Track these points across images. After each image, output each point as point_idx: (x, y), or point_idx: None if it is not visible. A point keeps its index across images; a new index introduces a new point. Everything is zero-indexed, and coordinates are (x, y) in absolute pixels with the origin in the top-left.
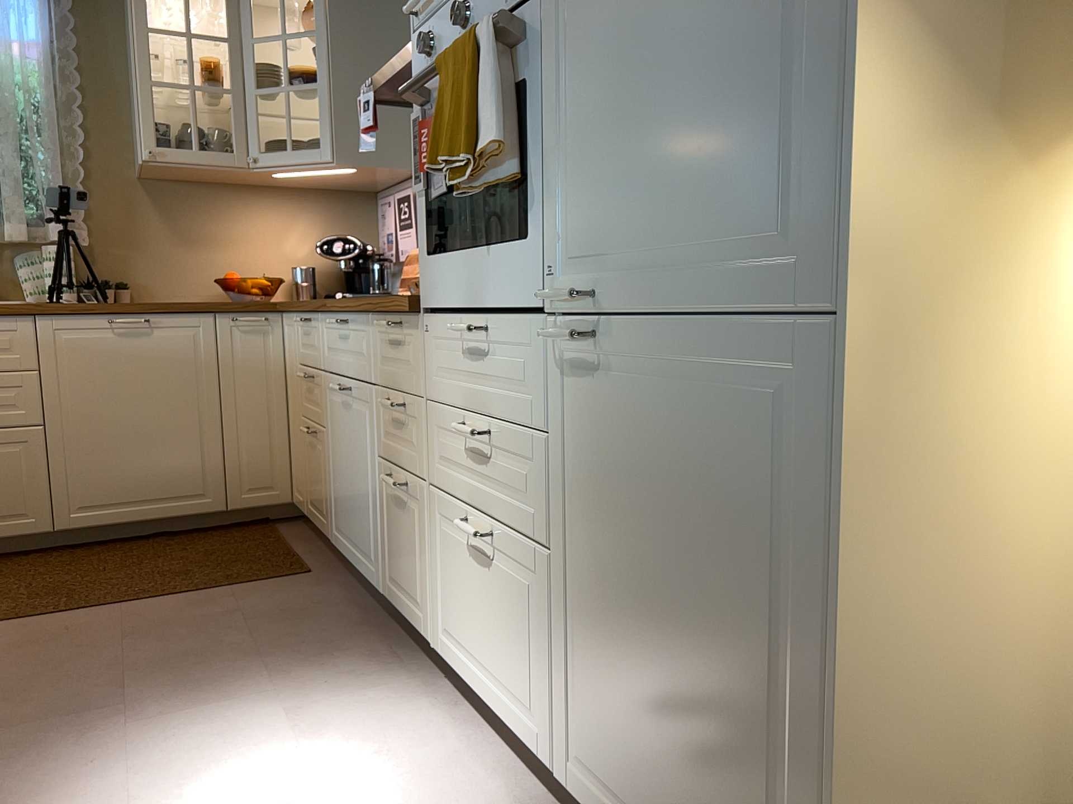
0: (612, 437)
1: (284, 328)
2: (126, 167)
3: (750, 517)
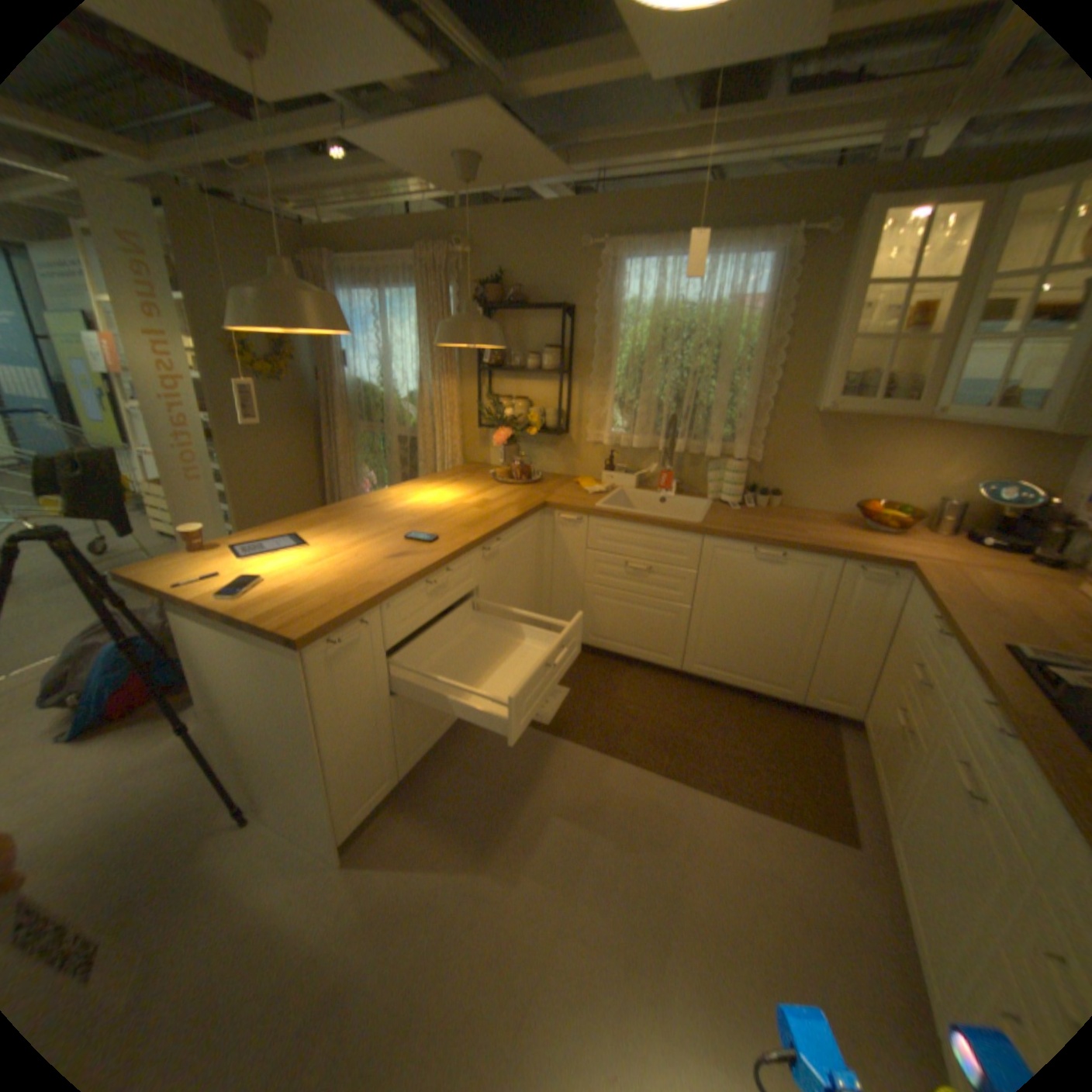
0: None
1: (914, 589)
2: (809, 397)
3: None
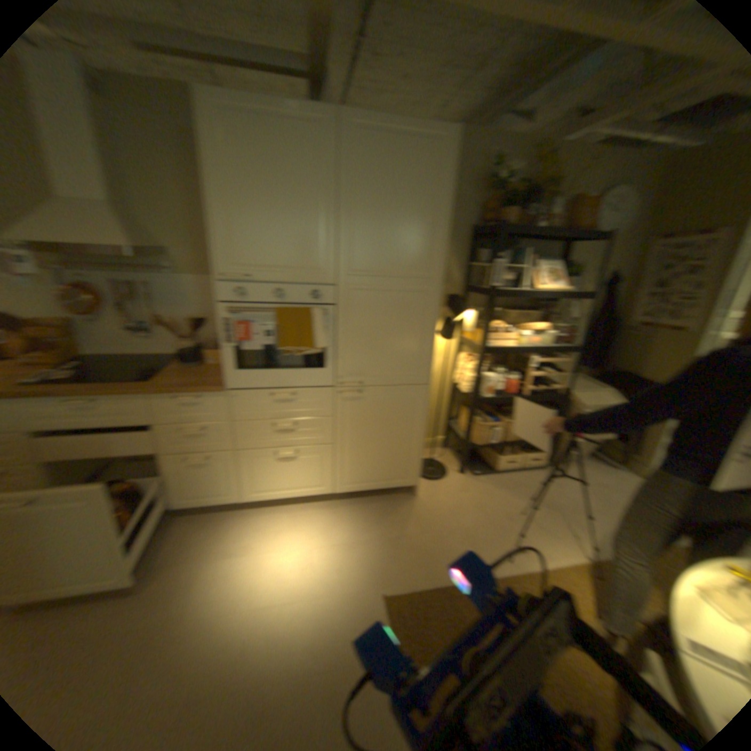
0: (363, 411)
1: None
2: None
3: (405, 416)
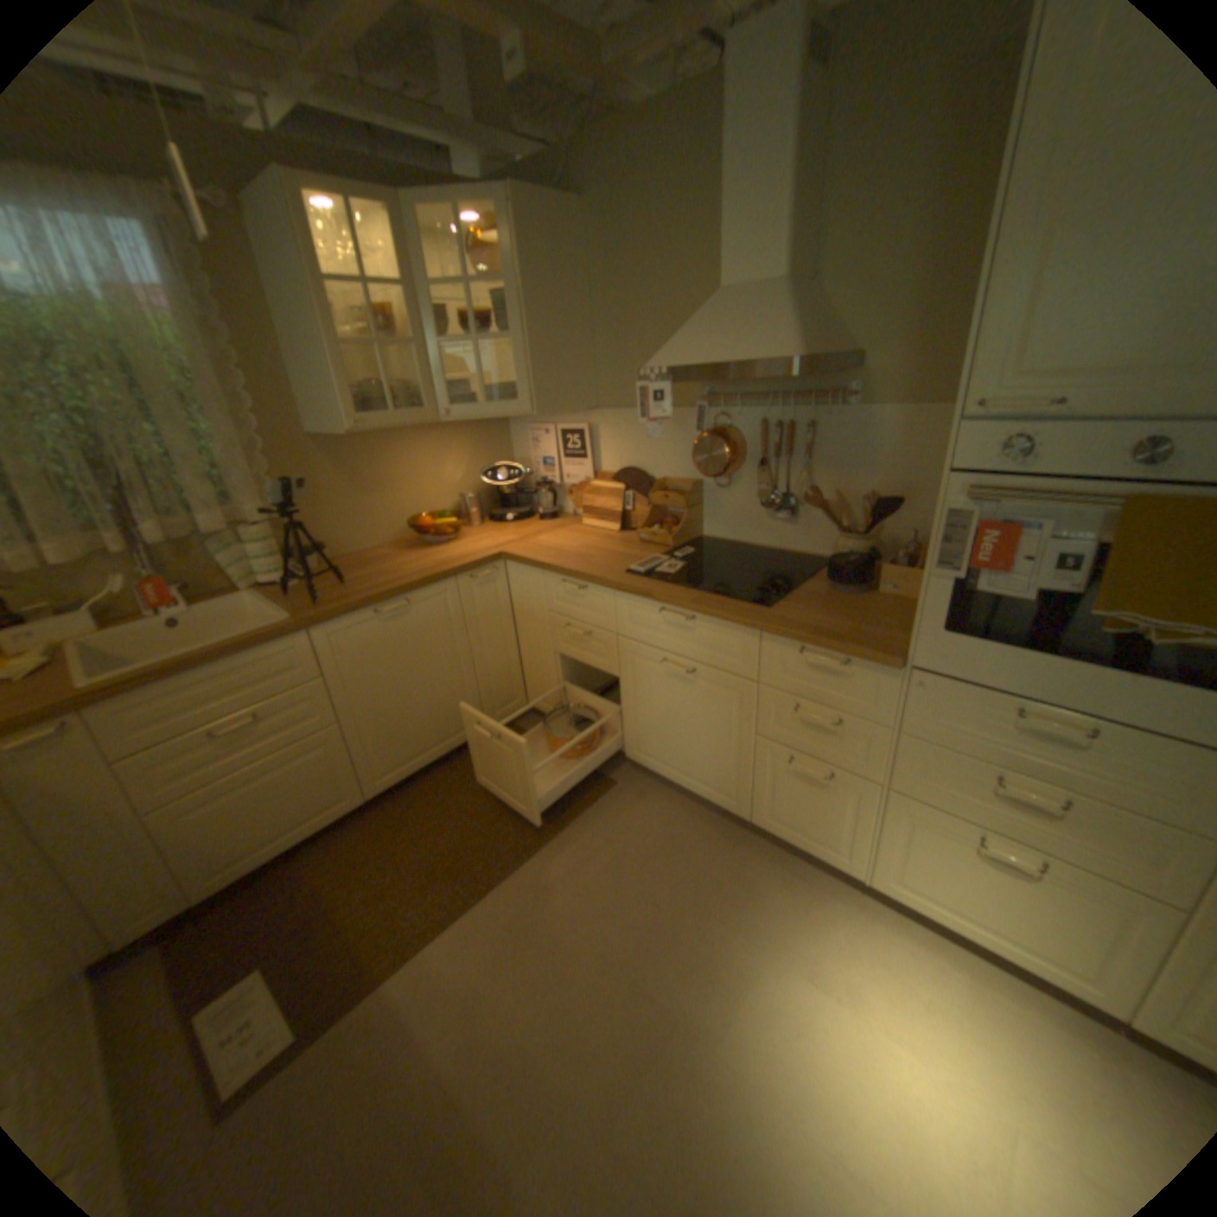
0: None
1: (509, 574)
2: (289, 426)
3: None
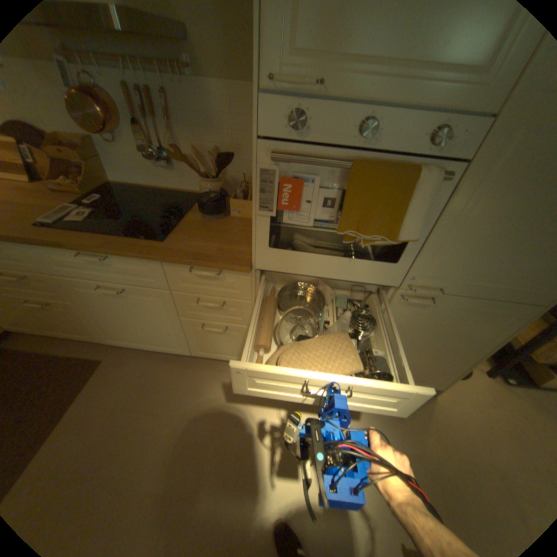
0: (420, 319)
1: None
2: None
3: (476, 334)
